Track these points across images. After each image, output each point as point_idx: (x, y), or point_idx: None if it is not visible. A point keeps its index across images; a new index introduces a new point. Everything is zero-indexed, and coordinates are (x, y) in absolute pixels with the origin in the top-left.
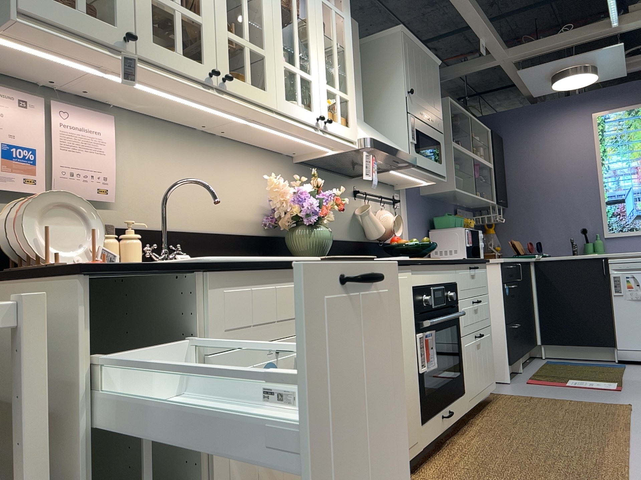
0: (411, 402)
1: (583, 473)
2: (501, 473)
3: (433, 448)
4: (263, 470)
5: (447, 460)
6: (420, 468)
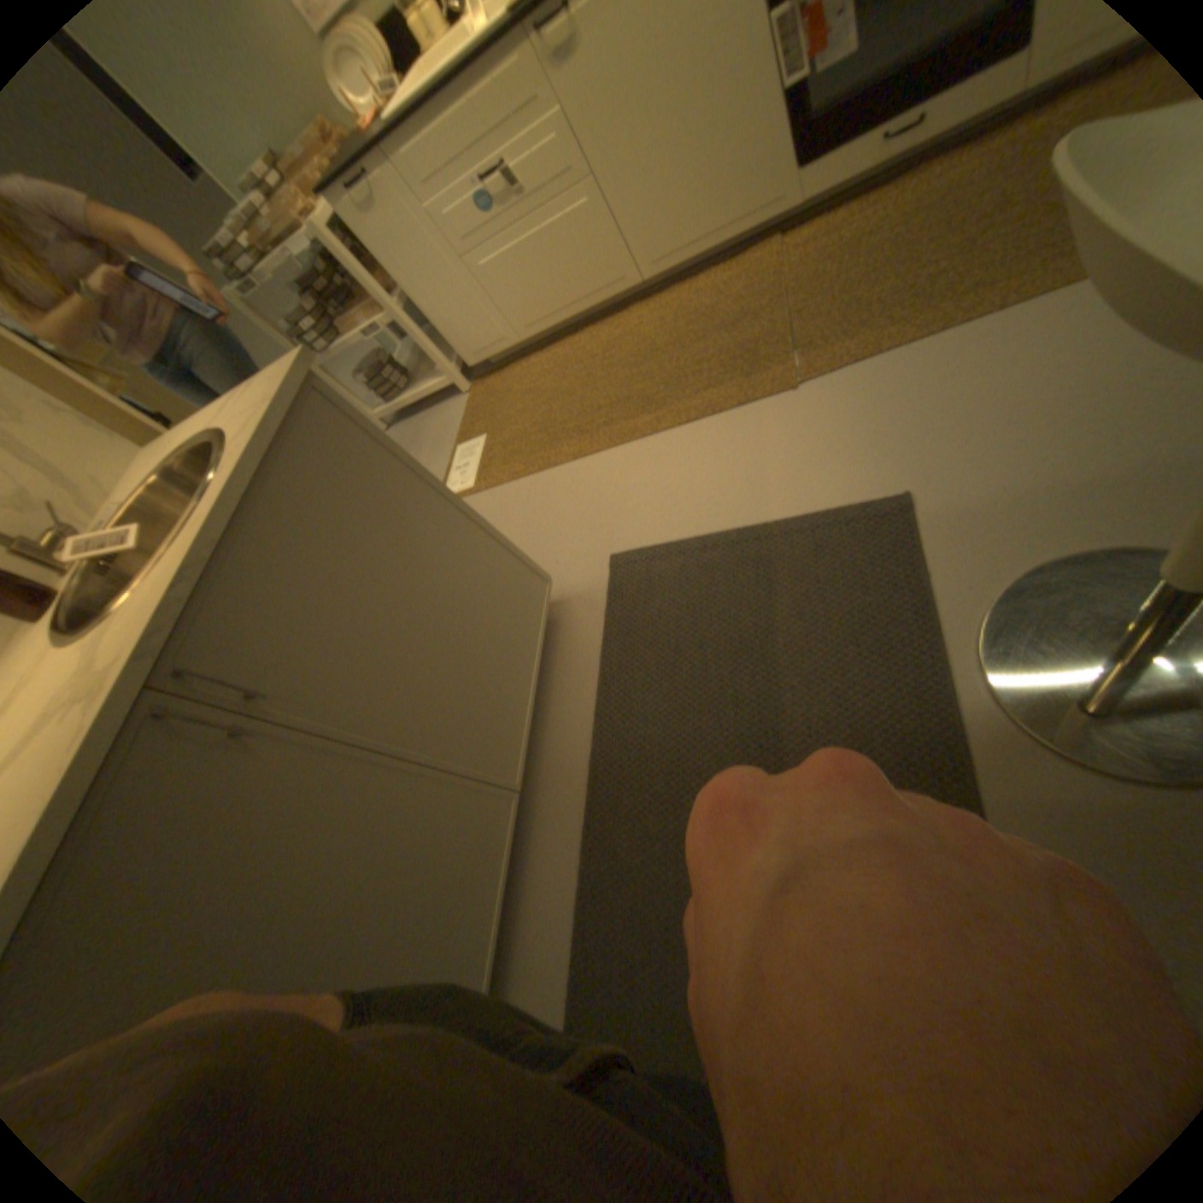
0: (756, 143)
1: (925, 293)
2: (855, 258)
3: (888, 177)
4: (515, 265)
5: (857, 210)
6: (810, 220)
